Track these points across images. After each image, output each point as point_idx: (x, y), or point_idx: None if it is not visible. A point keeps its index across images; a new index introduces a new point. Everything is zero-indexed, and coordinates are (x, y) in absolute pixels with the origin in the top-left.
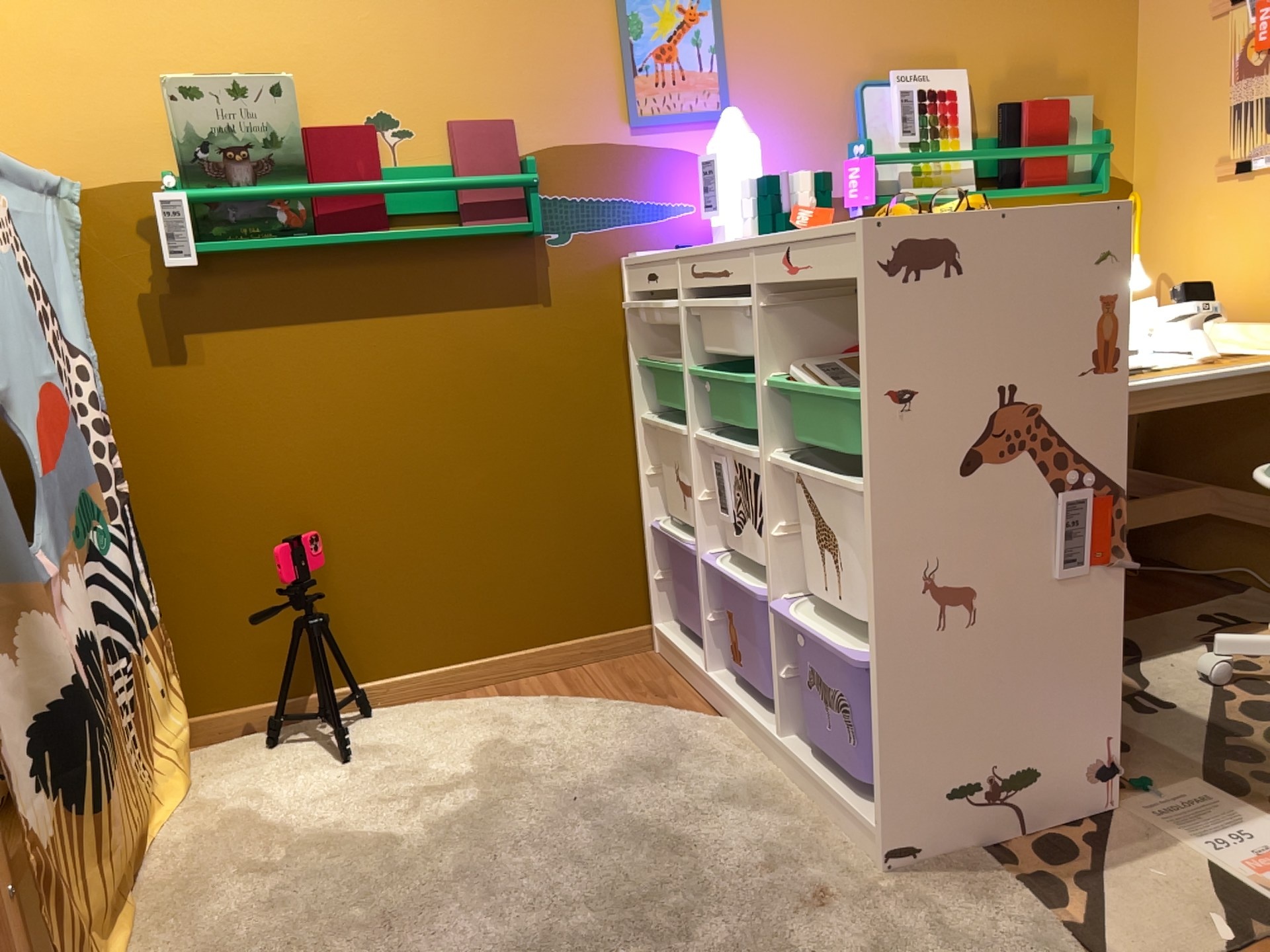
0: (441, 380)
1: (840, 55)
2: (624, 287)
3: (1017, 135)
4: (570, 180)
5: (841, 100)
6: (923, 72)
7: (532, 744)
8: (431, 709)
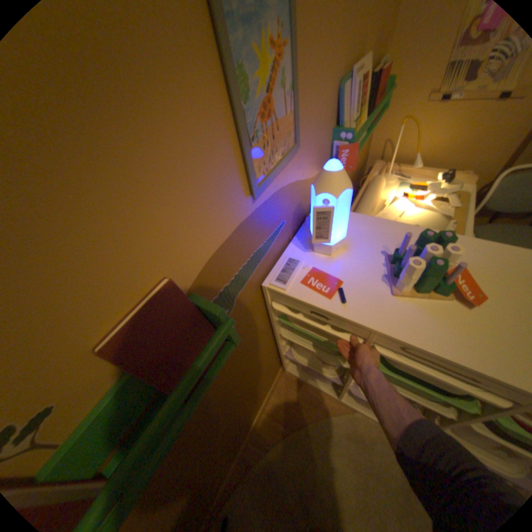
0: (194, 438)
1: (338, 57)
2: (266, 296)
3: (377, 90)
4: (226, 271)
5: (334, 97)
6: (361, 58)
7: (314, 487)
8: (248, 490)
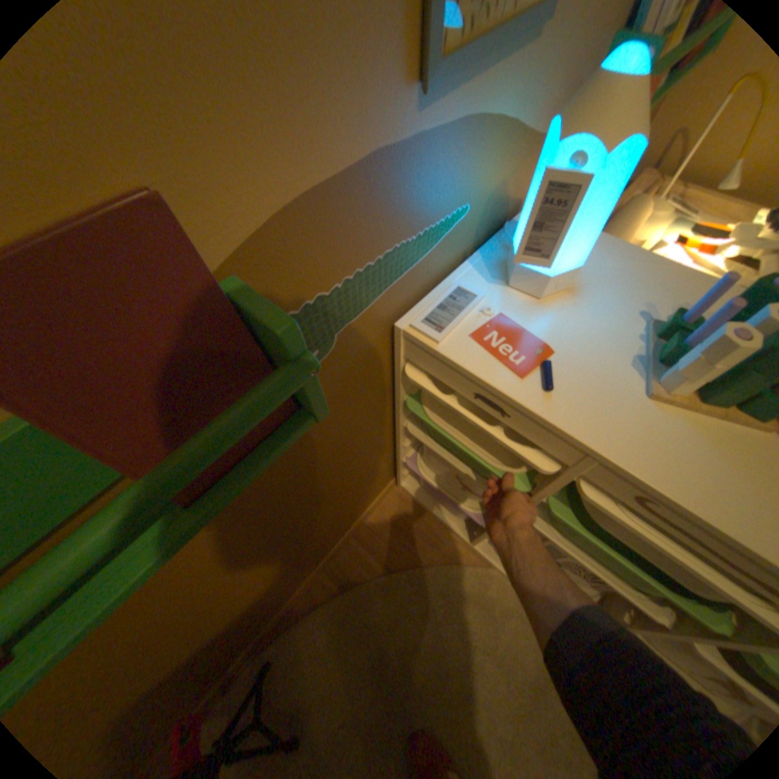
0: (226, 559)
1: None
2: (398, 351)
3: None
4: (328, 261)
5: None
6: None
7: (404, 653)
8: (308, 635)
